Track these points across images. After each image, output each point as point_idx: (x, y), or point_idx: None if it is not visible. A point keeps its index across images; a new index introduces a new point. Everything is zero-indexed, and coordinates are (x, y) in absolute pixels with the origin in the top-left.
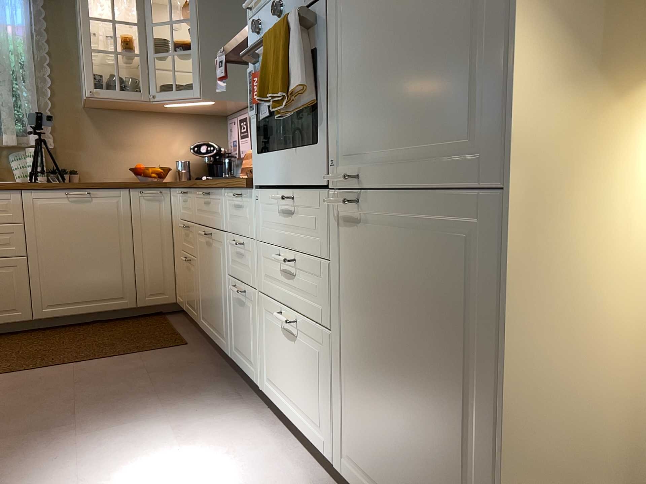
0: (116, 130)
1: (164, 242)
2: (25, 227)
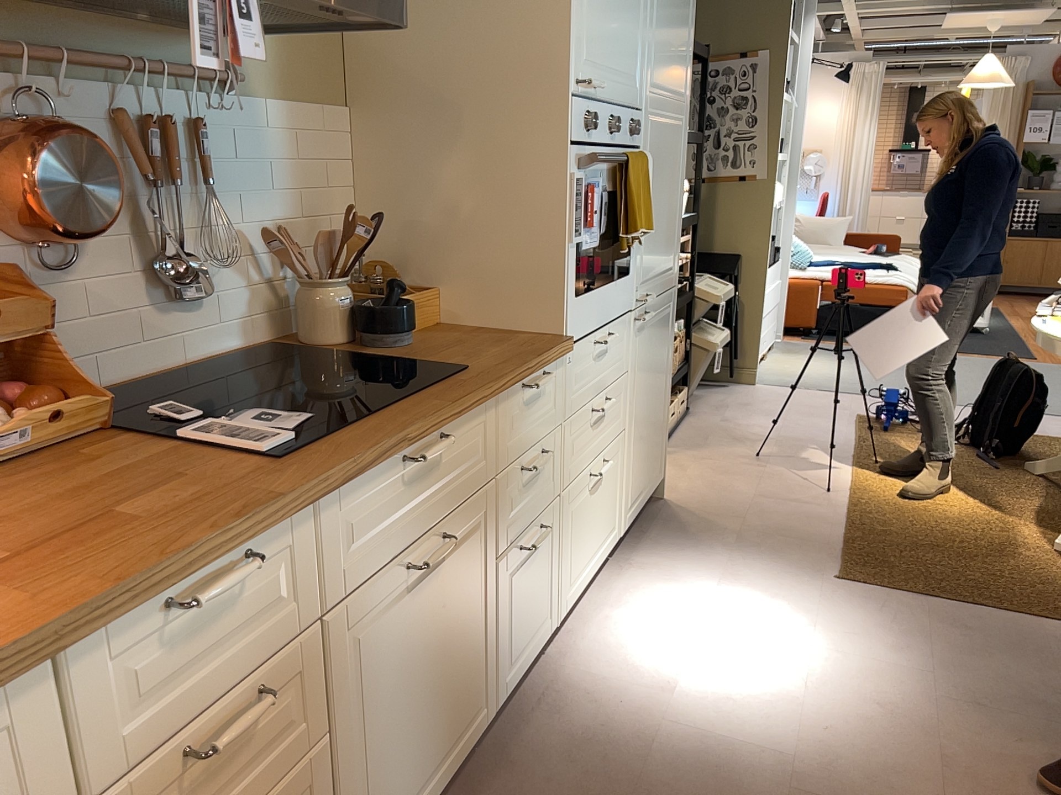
0: None
1: None
2: None
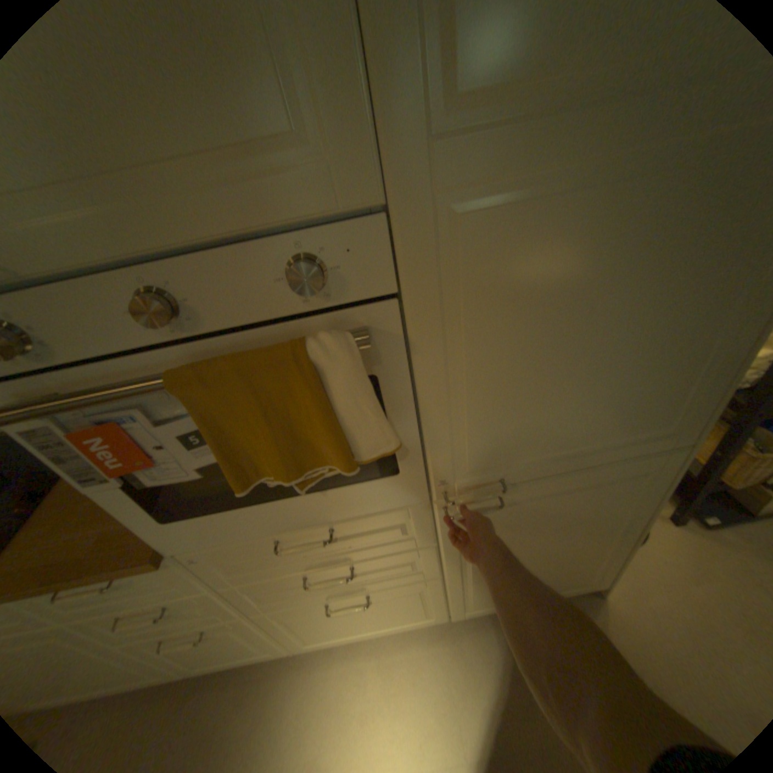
0: None
1: None
2: None
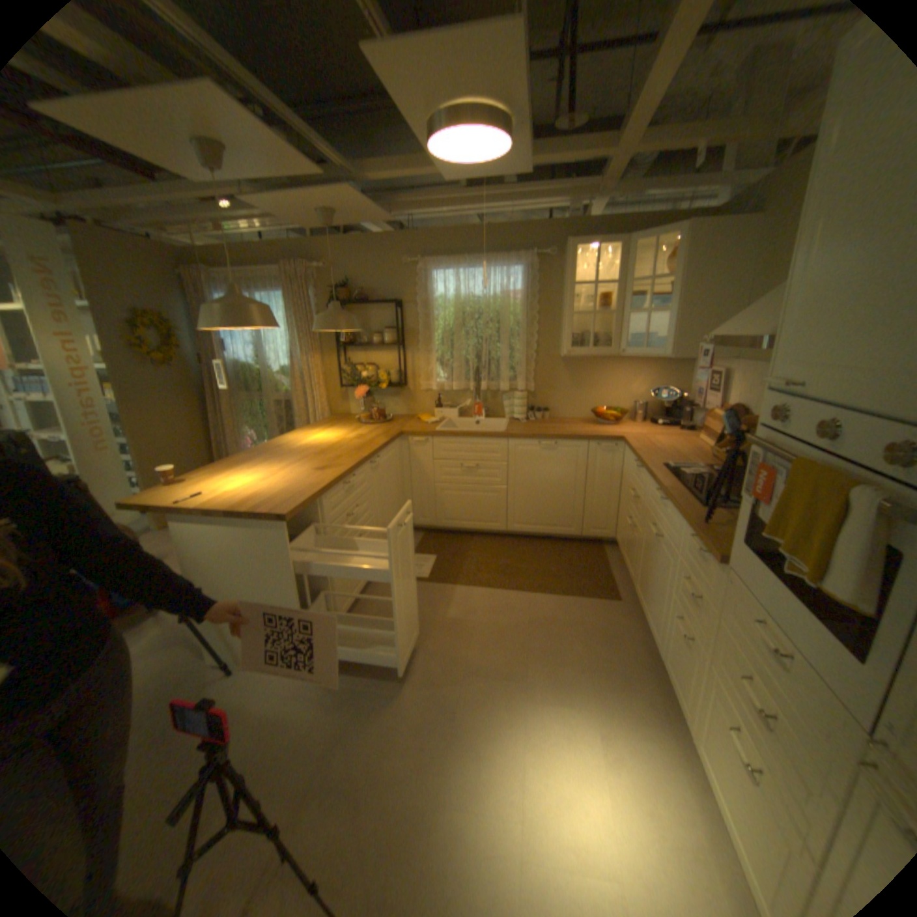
0: (583, 373)
1: (612, 488)
2: (507, 465)
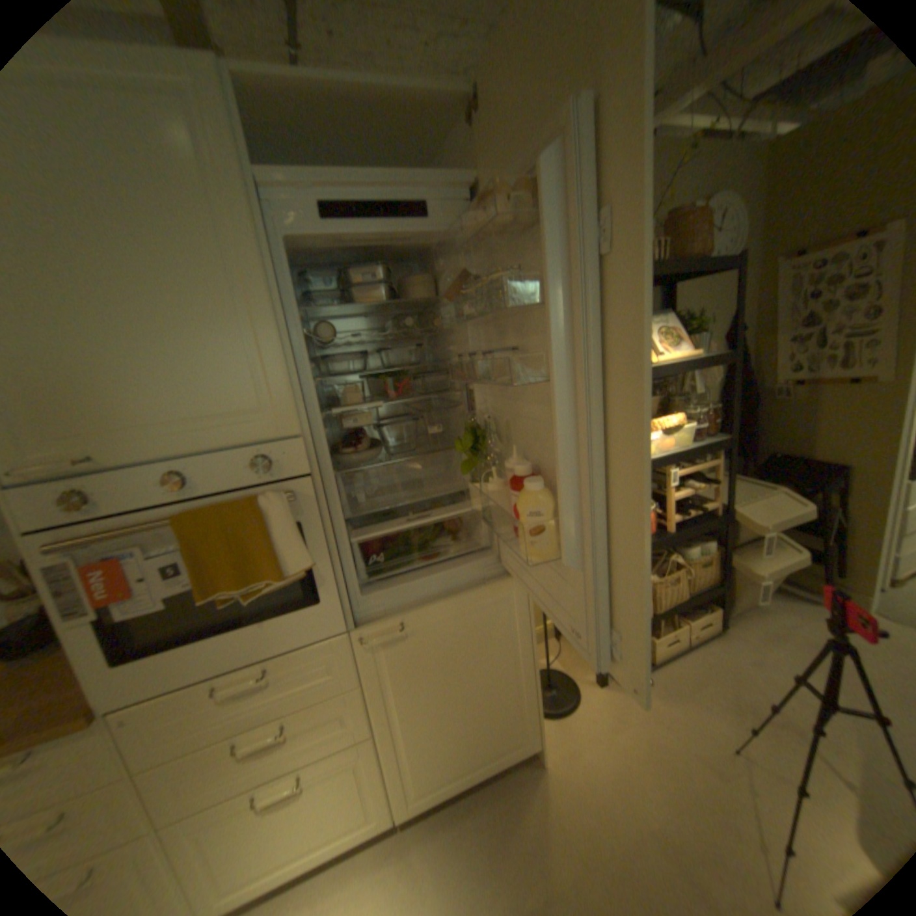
0: None
1: None
2: None
